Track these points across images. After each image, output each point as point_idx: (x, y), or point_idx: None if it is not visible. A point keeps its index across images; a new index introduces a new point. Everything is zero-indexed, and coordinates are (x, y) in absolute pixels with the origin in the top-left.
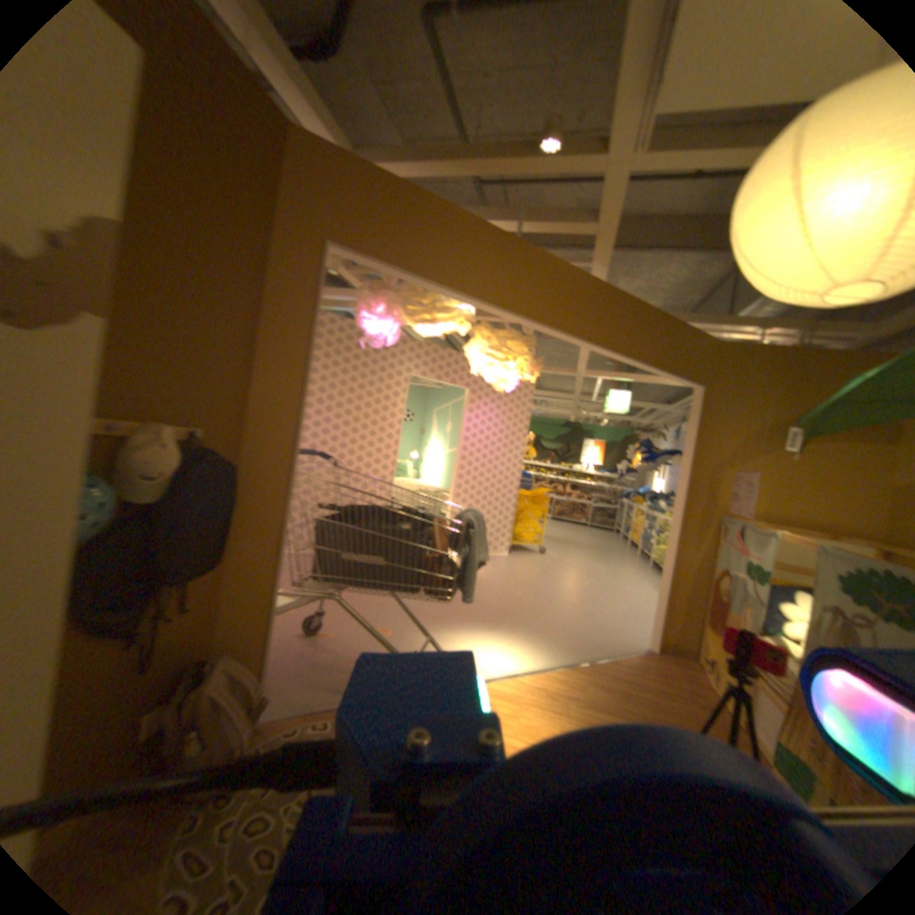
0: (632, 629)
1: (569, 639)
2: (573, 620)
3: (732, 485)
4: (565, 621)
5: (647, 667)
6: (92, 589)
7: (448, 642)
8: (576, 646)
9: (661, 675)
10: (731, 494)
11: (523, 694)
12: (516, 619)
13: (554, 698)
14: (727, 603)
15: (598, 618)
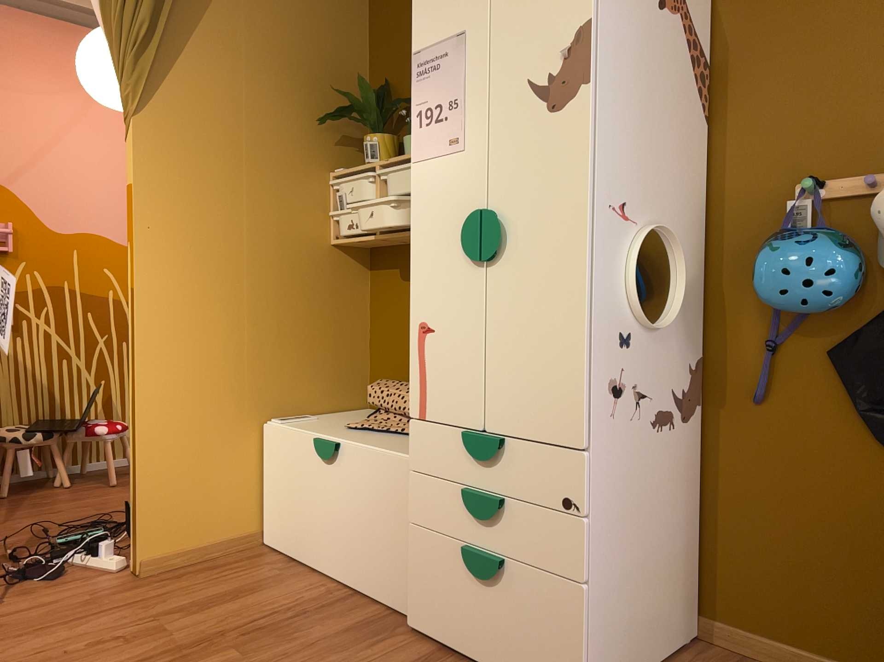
0: None
1: None
2: None
3: None
4: None
5: None
6: (861, 376)
7: None
8: None
9: None
10: None
11: None
12: None
13: None
14: None
15: None
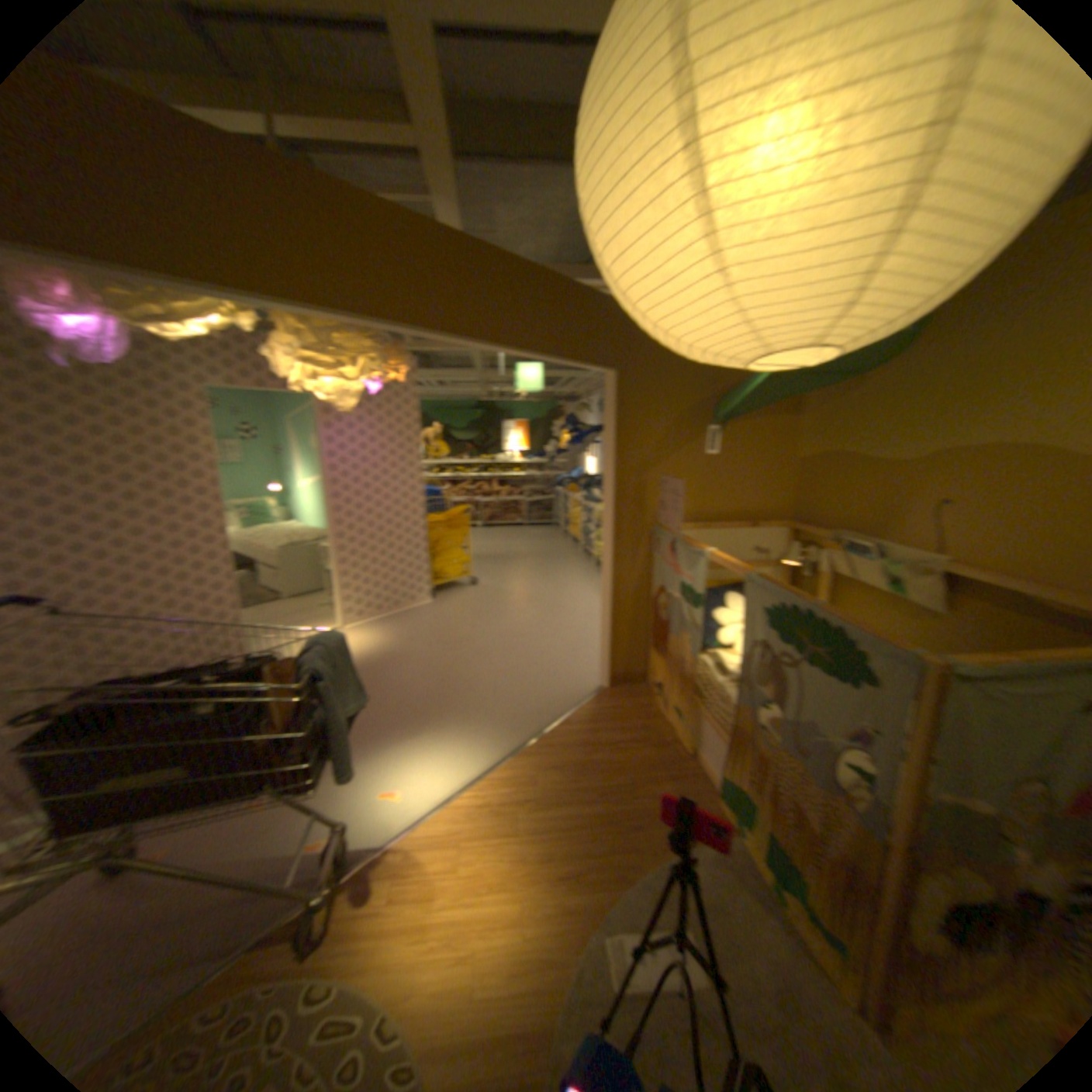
0: (578, 666)
1: (511, 712)
2: (513, 680)
3: (656, 493)
4: (505, 685)
5: (597, 717)
6: None
7: (351, 787)
8: (518, 720)
9: (611, 722)
10: (656, 503)
11: (459, 830)
12: (444, 707)
13: (497, 817)
14: (665, 627)
15: (541, 666)
